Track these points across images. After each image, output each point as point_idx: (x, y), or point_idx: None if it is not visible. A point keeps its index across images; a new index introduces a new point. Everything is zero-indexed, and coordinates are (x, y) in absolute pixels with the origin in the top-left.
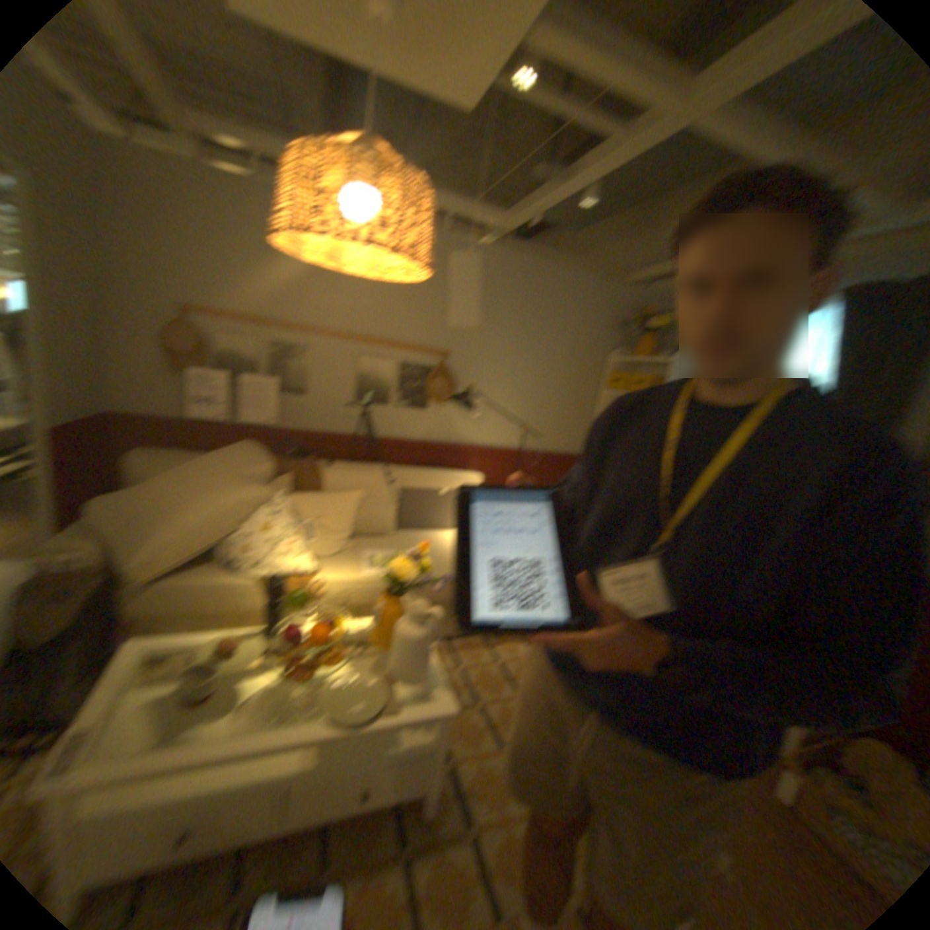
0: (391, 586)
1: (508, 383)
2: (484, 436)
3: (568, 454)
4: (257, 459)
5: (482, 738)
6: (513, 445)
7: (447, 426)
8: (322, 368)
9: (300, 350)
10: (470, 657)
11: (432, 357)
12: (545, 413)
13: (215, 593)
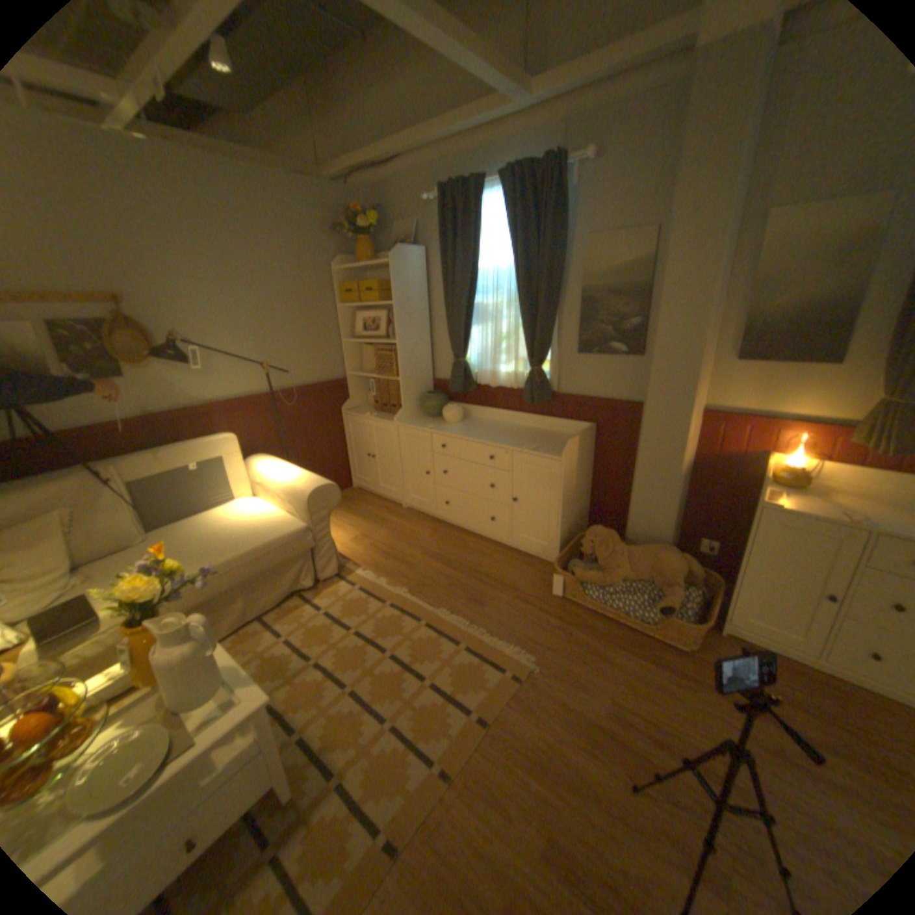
0: (130, 616)
1: (222, 320)
2: (219, 389)
3: (326, 382)
4: None
5: (320, 693)
6: (260, 390)
7: (162, 391)
8: None
9: None
10: (288, 624)
11: (92, 306)
12: (284, 345)
13: None
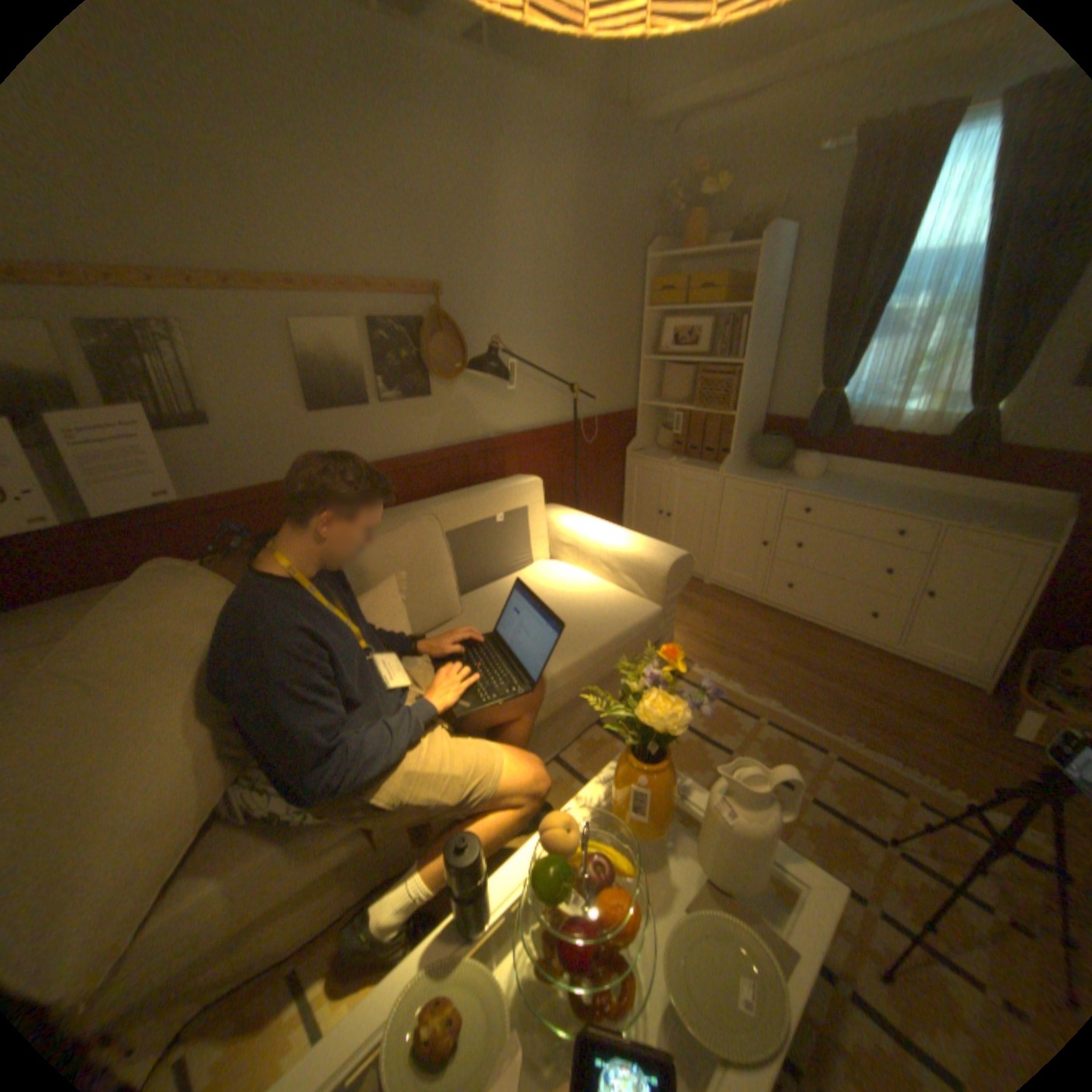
0: (631, 745)
1: (530, 326)
2: (515, 419)
3: (617, 414)
4: (178, 590)
5: None
6: (553, 422)
7: (463, 418)
8: (217, 366)
9: (154, 335)
10: None
11: (412, 302)
12: (583, 363)
13: (259, 888)
